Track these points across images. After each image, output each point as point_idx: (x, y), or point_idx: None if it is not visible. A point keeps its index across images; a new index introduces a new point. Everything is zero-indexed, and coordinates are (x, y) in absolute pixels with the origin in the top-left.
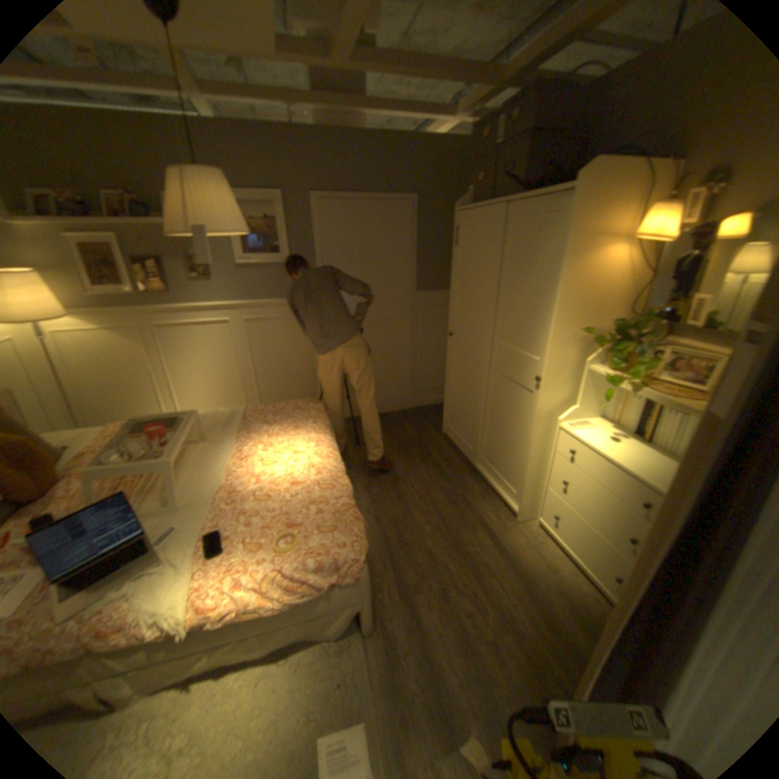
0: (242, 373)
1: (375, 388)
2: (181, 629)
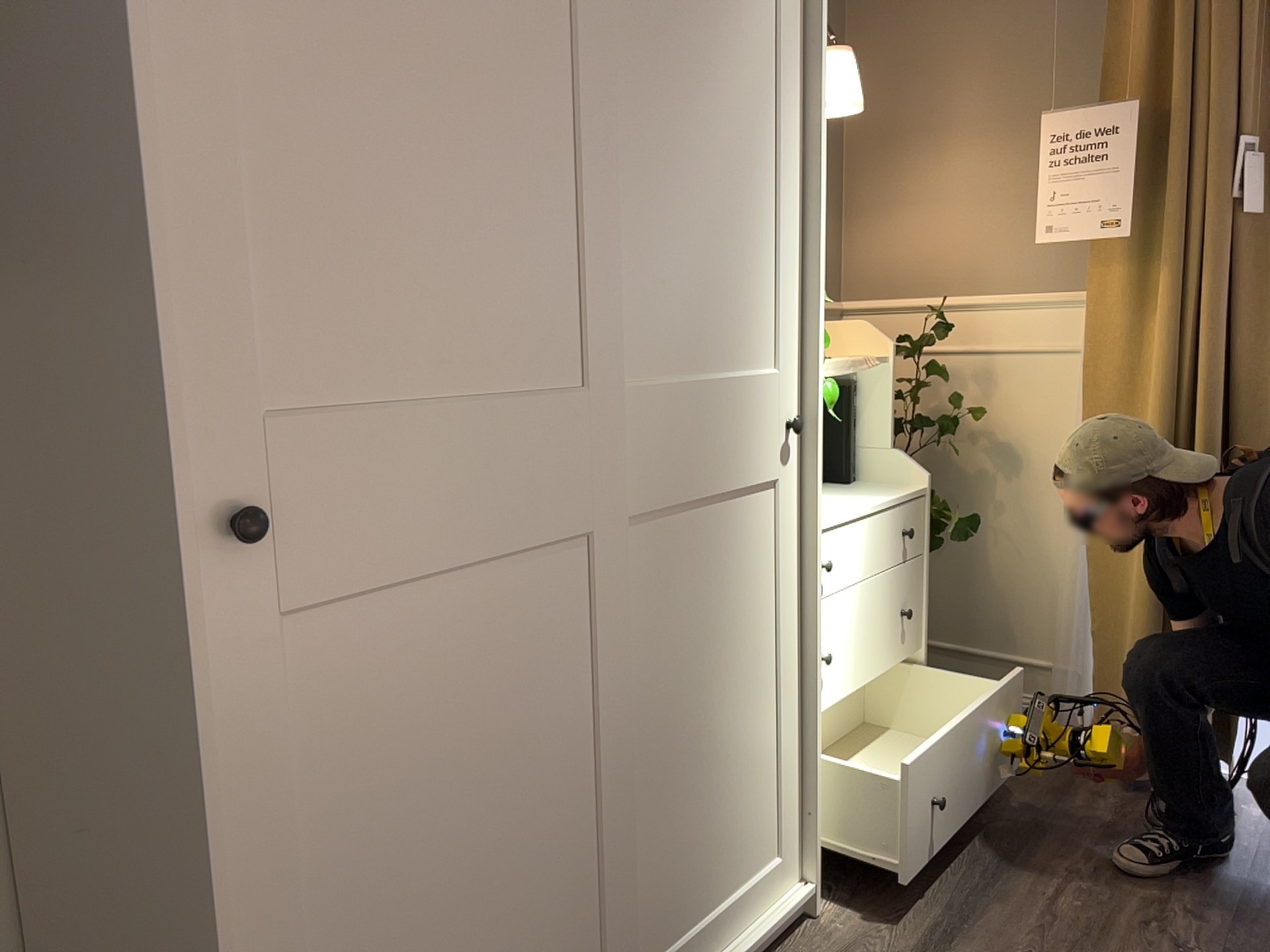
0: None
1: None
2: None
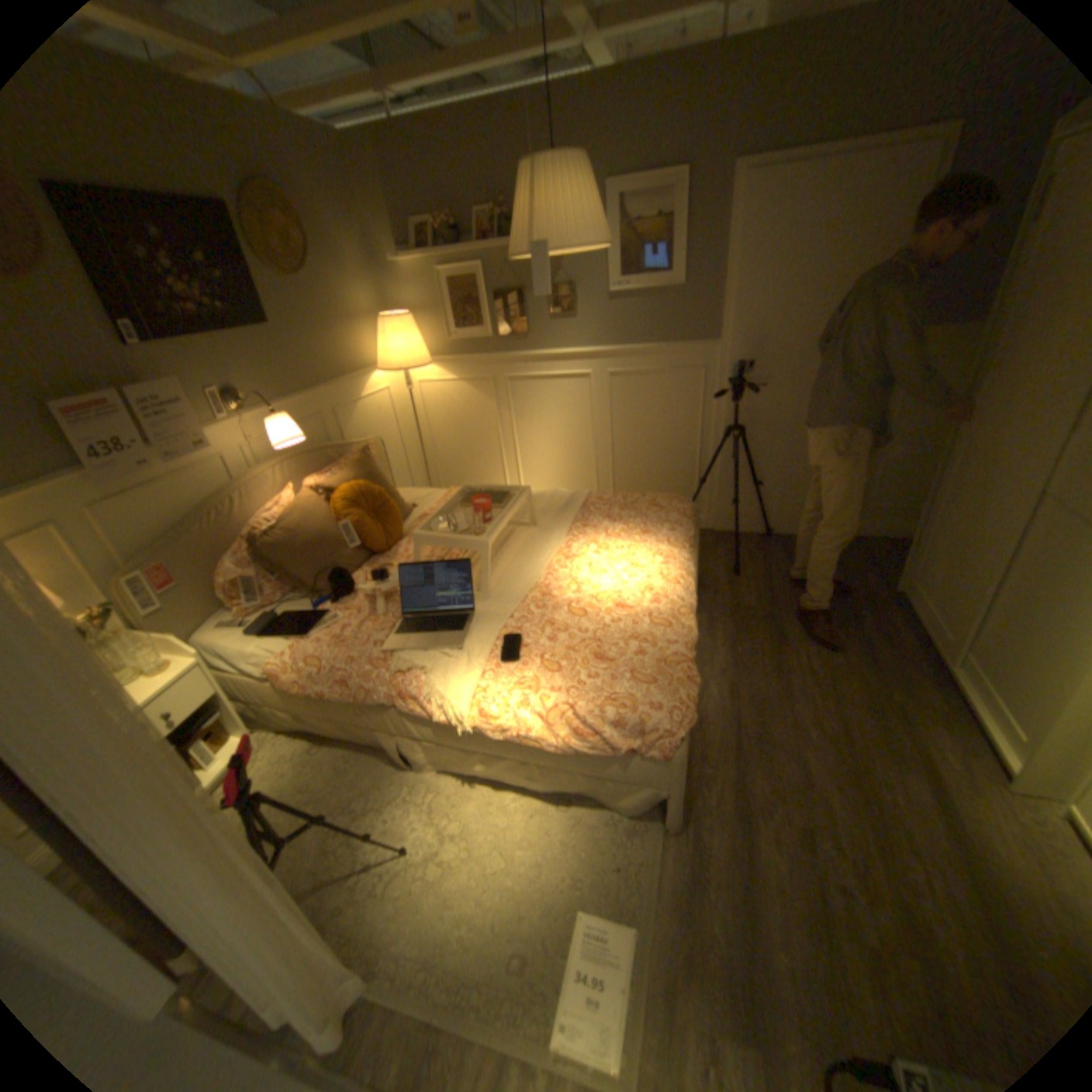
0: (595, 448)
1: (787, 495)
2: (464, 725)
